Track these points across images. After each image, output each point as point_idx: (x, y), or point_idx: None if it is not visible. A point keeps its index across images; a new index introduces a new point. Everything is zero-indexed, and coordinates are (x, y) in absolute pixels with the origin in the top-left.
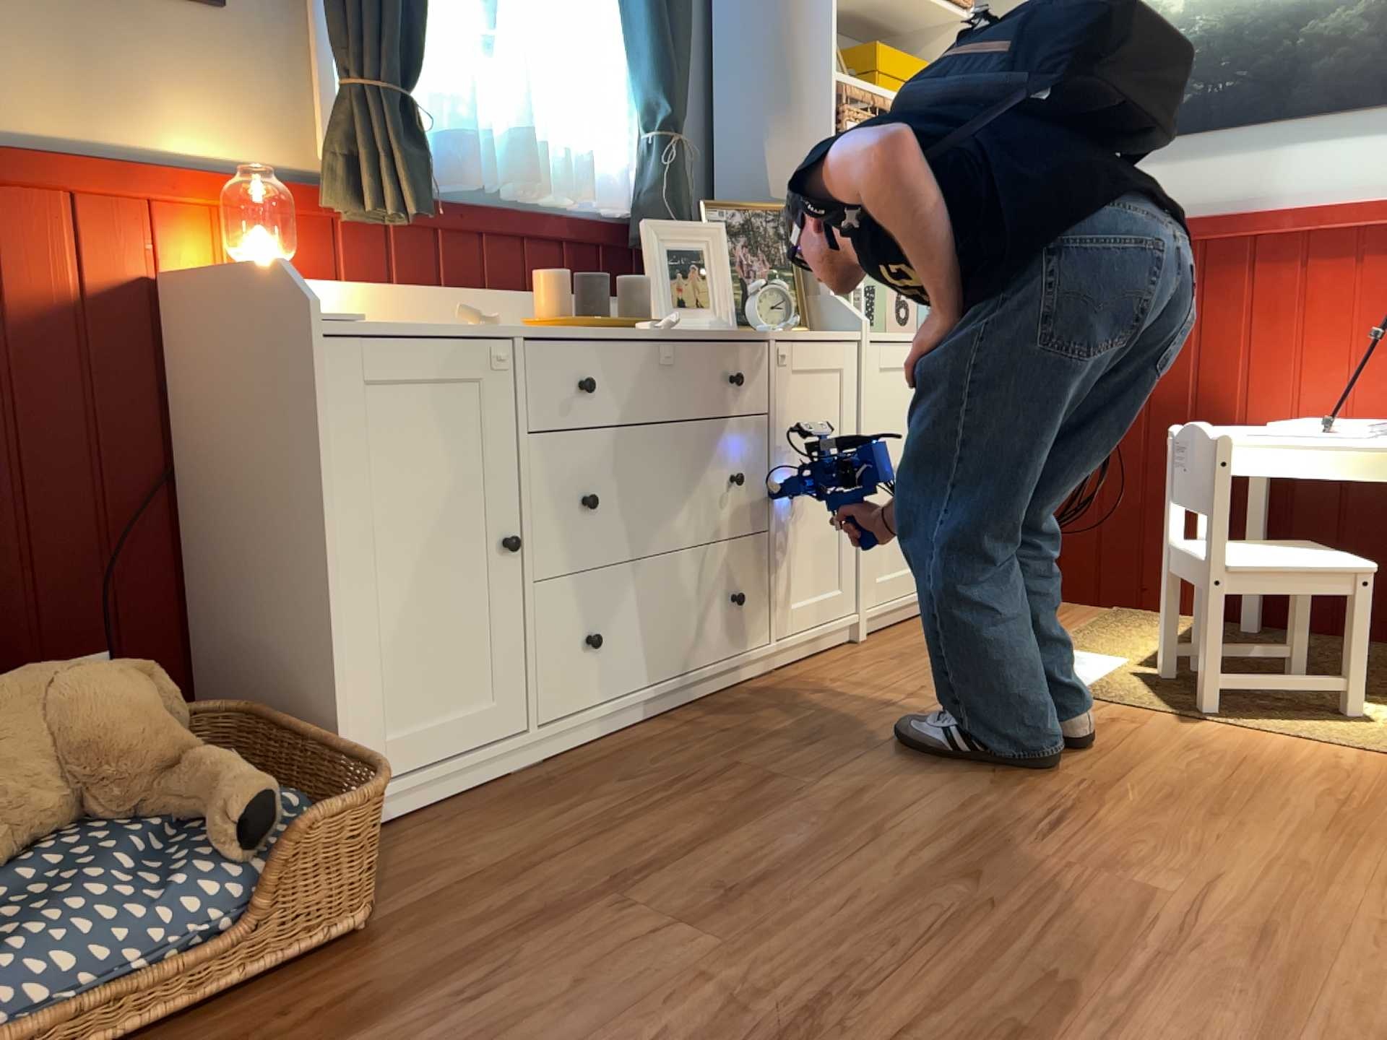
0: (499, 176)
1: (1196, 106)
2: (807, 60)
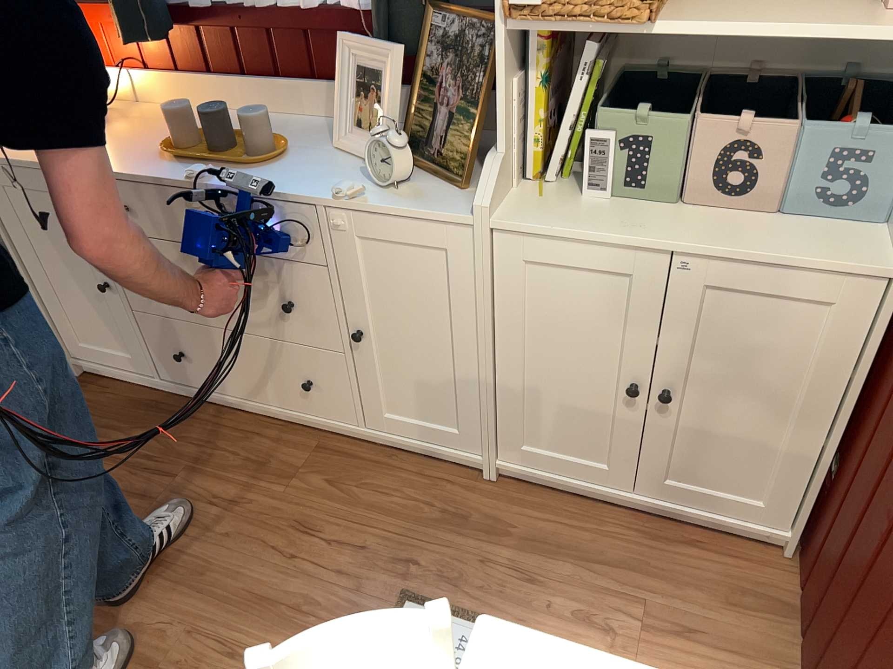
0: None
1: None
2: None
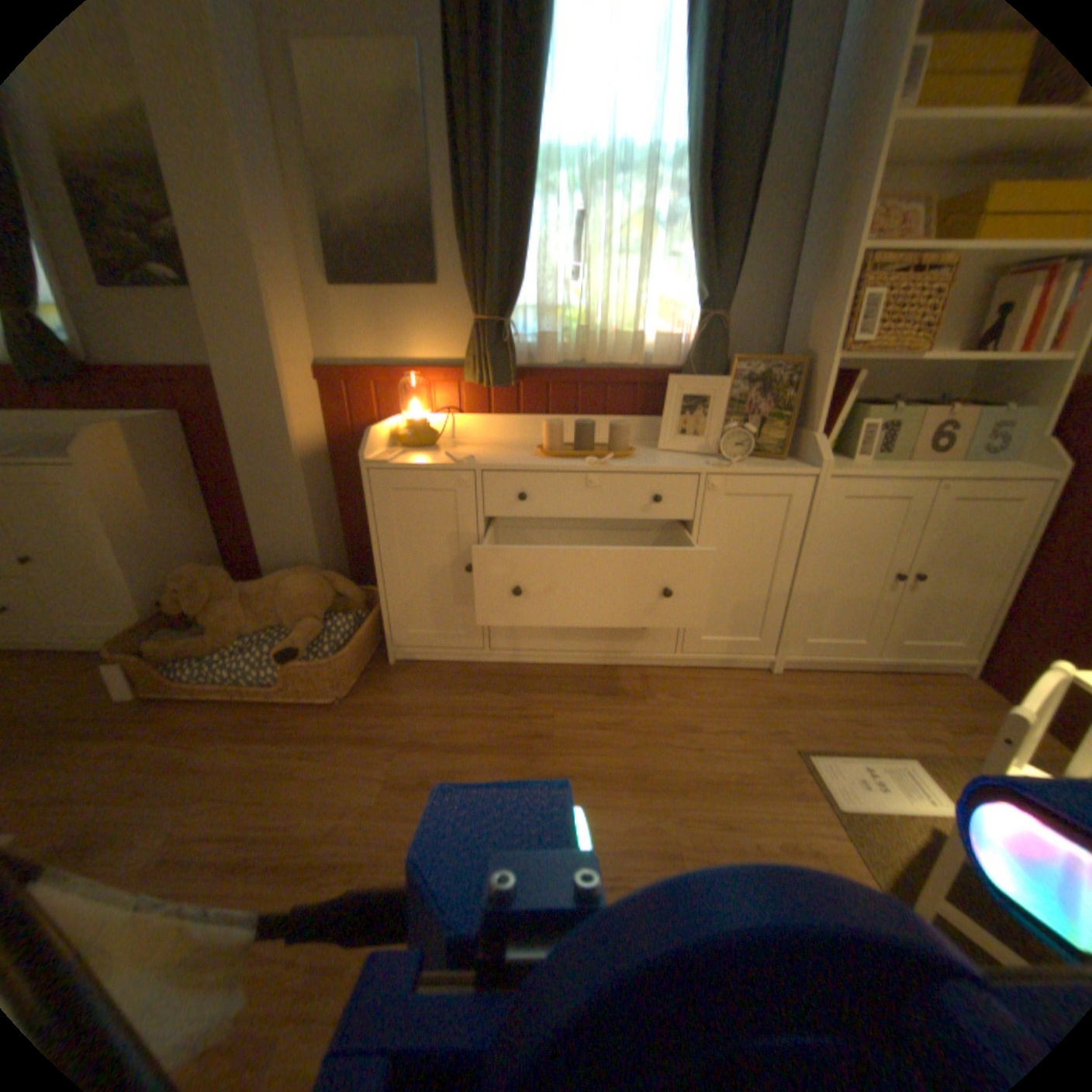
0: (578, 353)
1: None
2: (850, 232)
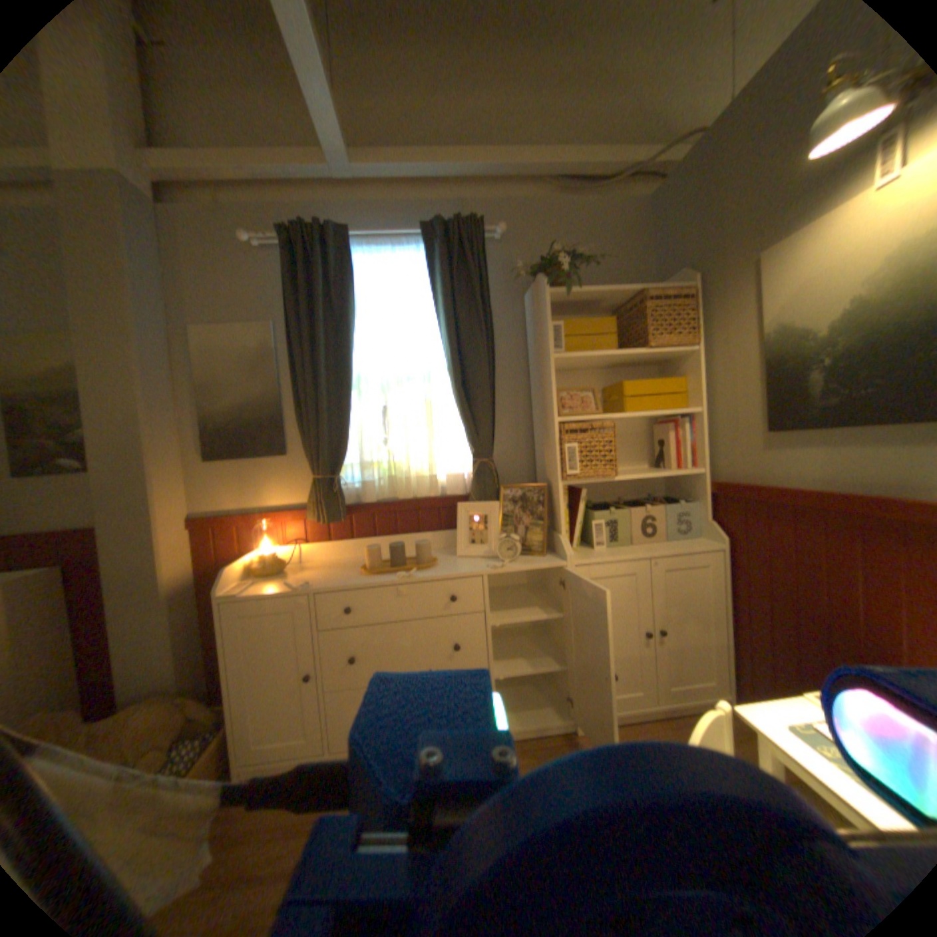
0: (392, 491)
1: (848, 404)
2: (549, 411)
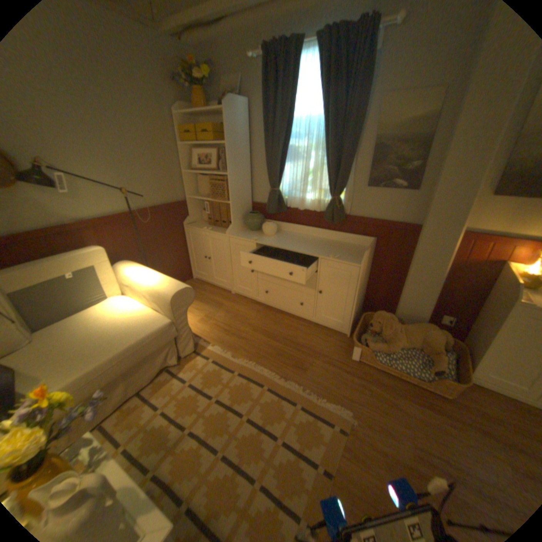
0: None
1: None
2: None
